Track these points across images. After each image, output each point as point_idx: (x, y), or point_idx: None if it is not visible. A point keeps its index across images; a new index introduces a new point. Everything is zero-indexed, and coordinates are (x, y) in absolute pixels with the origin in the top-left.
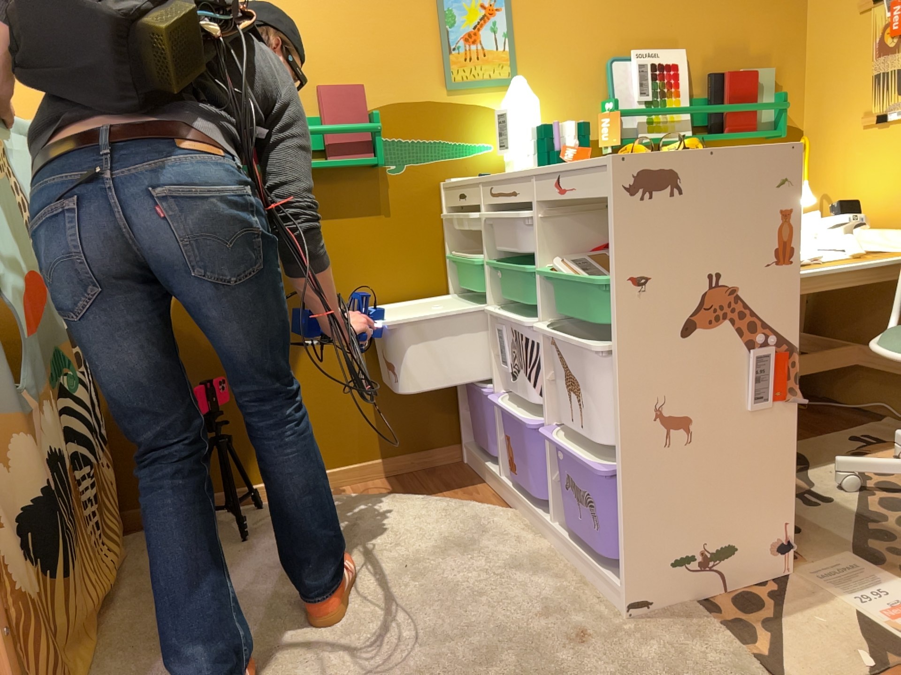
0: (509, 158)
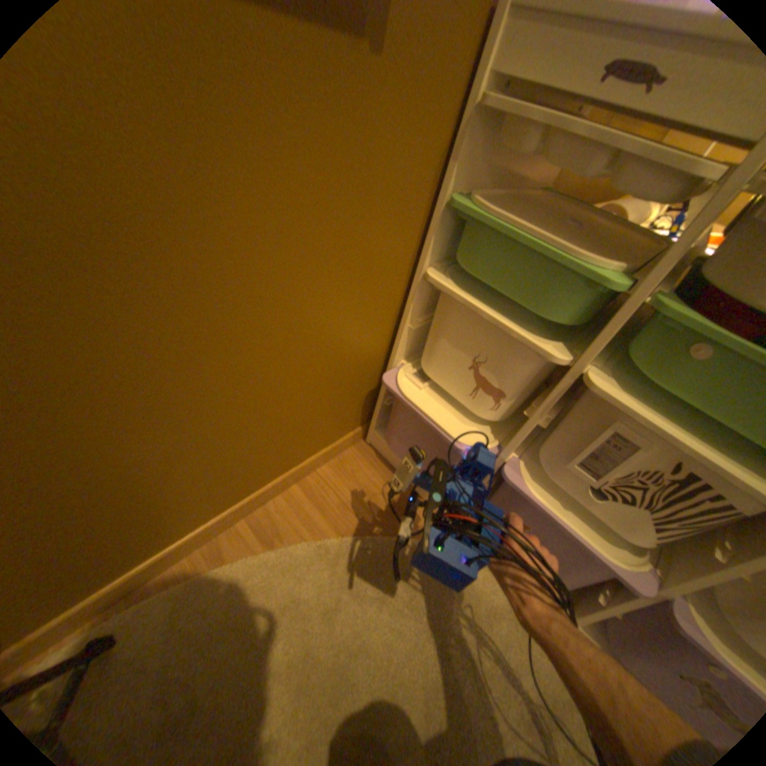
0: None
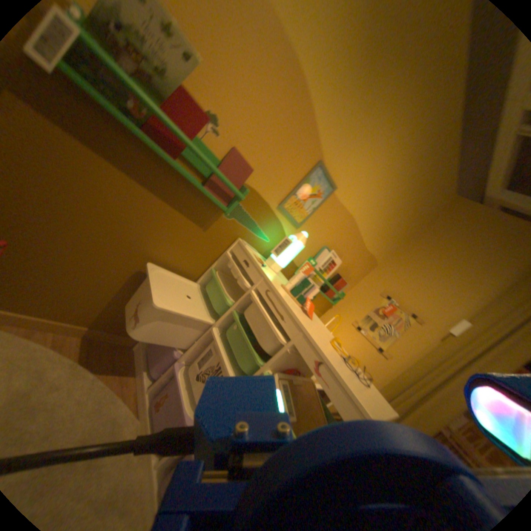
0: (274, 260)
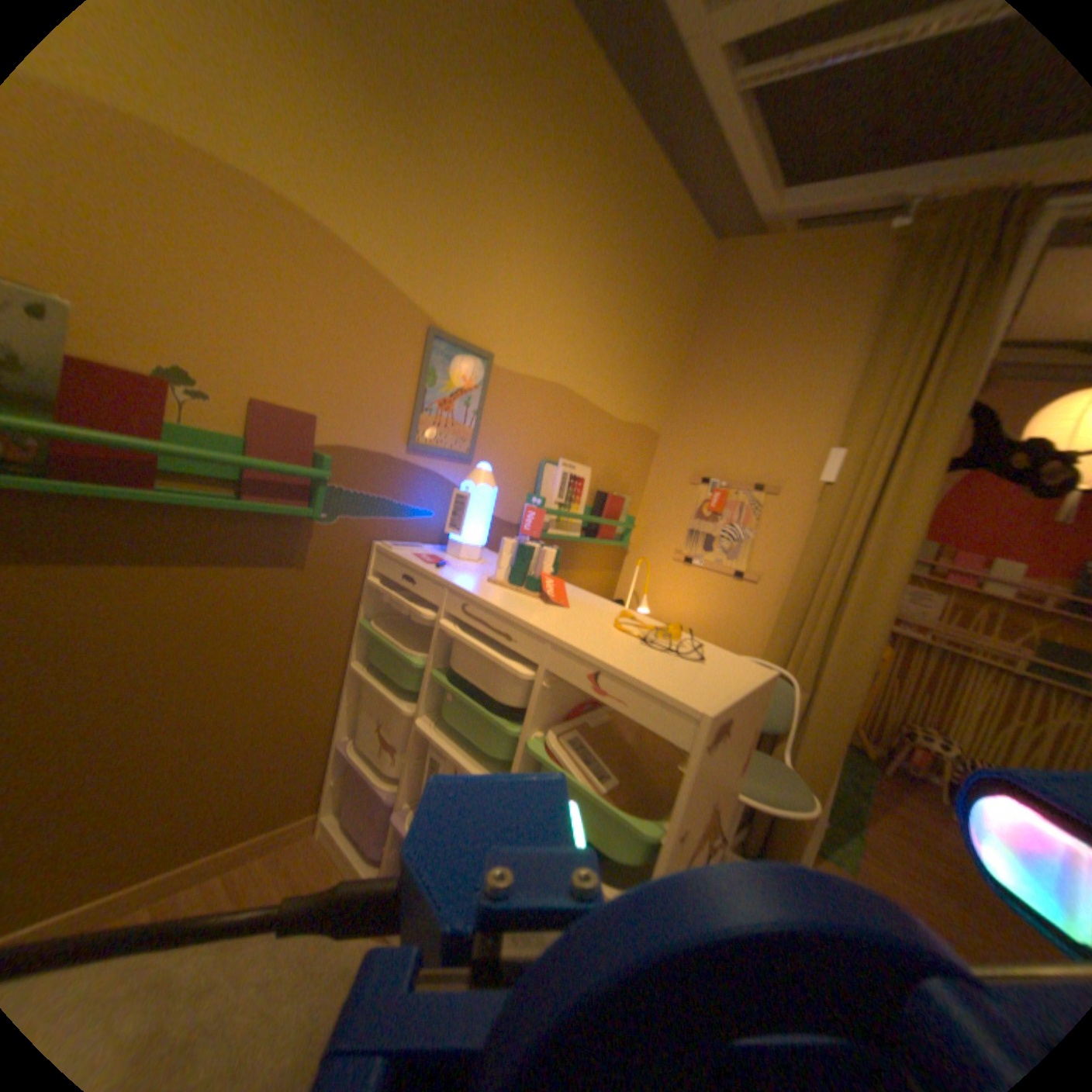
0: (459, 541)
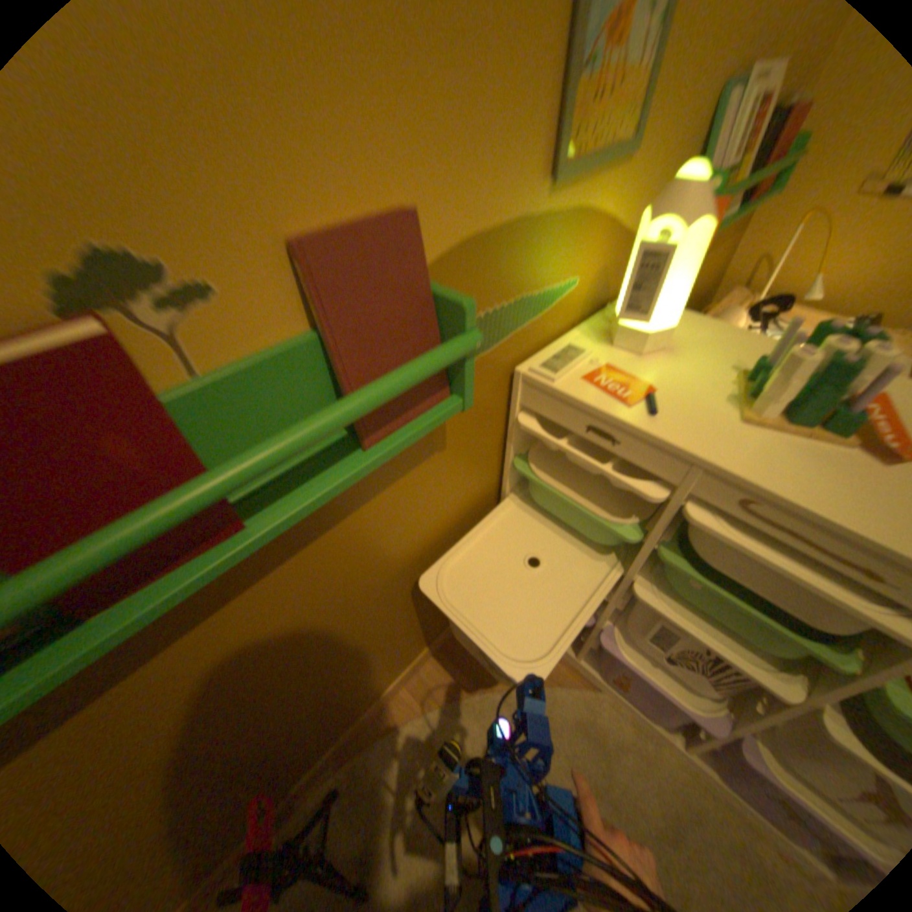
0: (638, 321)
